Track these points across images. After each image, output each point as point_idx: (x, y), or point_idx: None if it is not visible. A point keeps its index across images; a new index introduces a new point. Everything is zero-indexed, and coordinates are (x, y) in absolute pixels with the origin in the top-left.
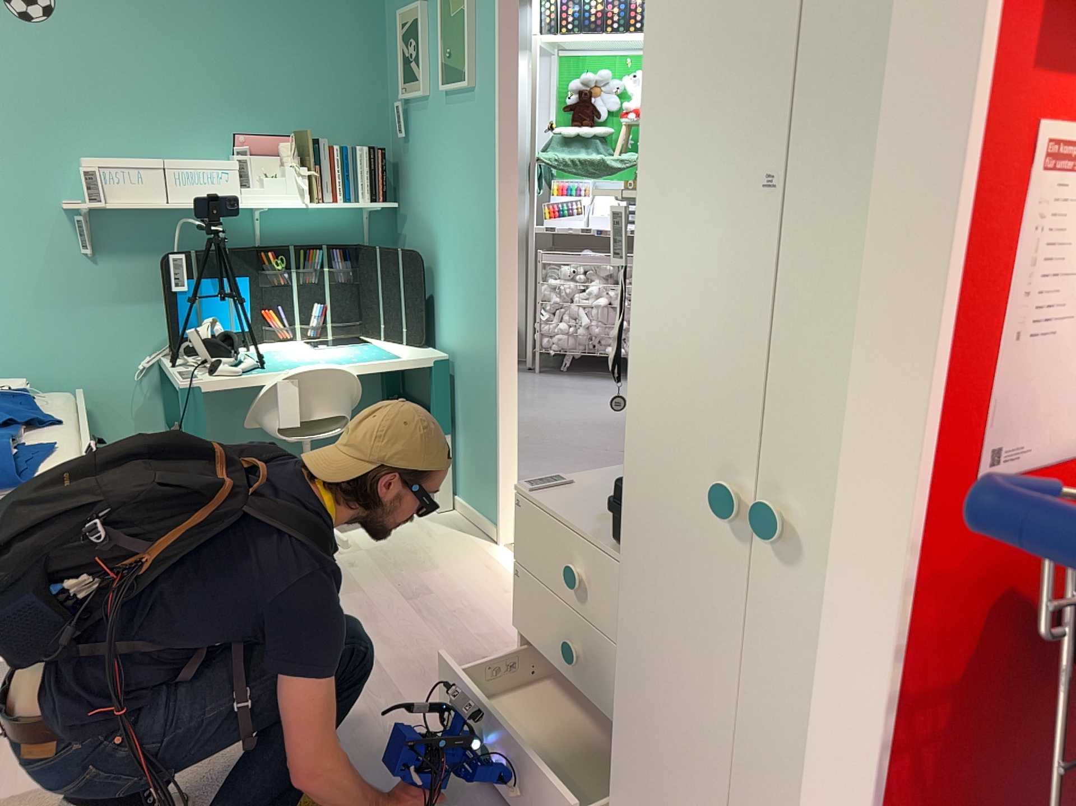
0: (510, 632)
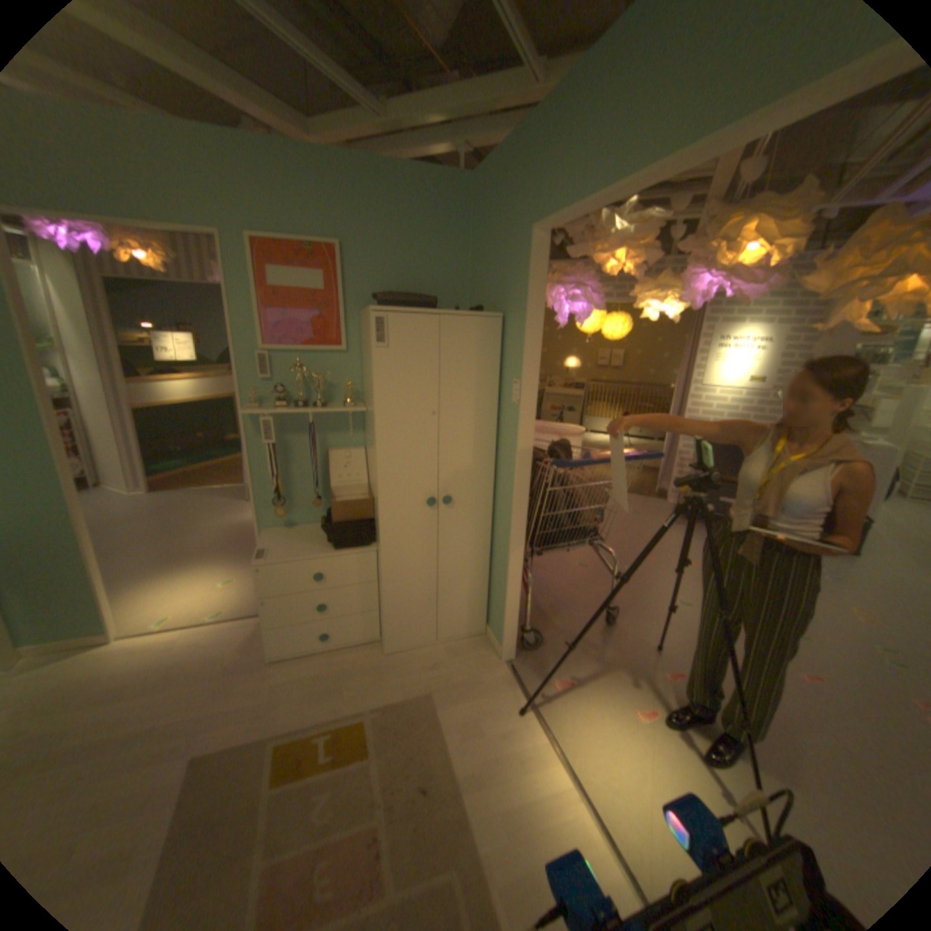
0: (211, 656)
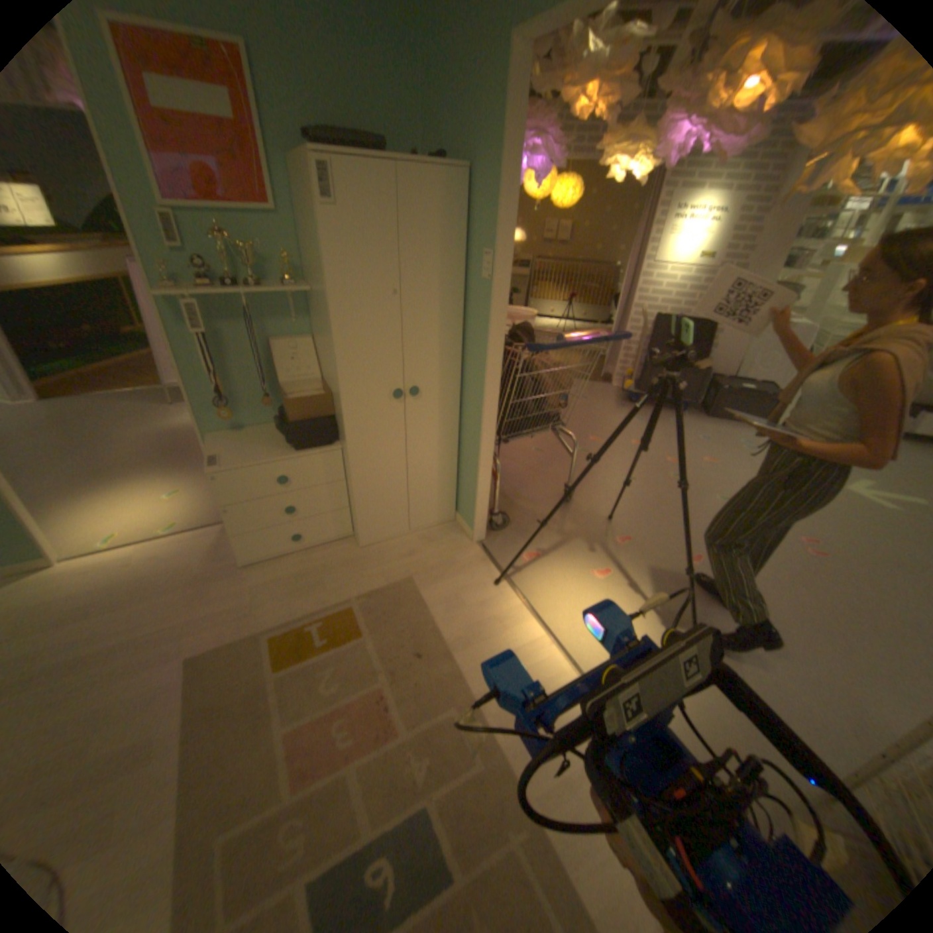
0: (176, 566)
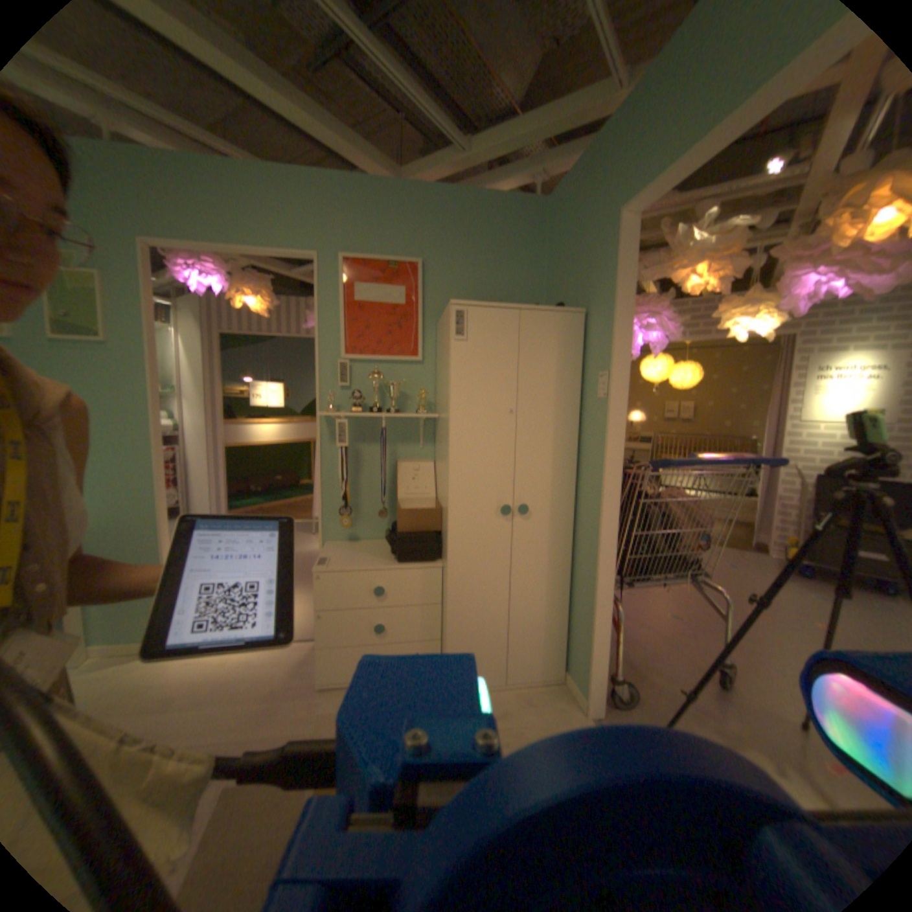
0: (261, 676)
